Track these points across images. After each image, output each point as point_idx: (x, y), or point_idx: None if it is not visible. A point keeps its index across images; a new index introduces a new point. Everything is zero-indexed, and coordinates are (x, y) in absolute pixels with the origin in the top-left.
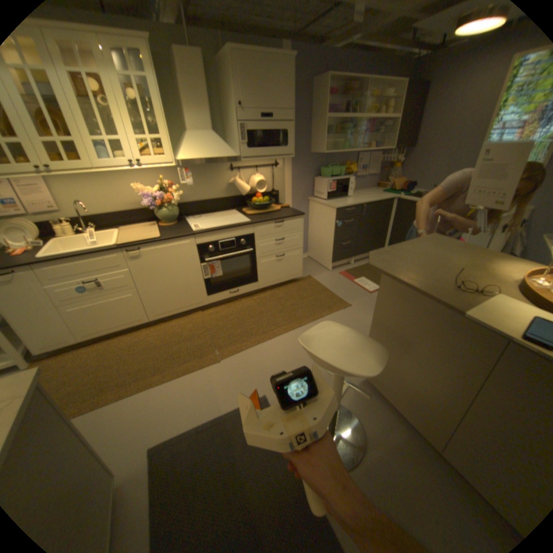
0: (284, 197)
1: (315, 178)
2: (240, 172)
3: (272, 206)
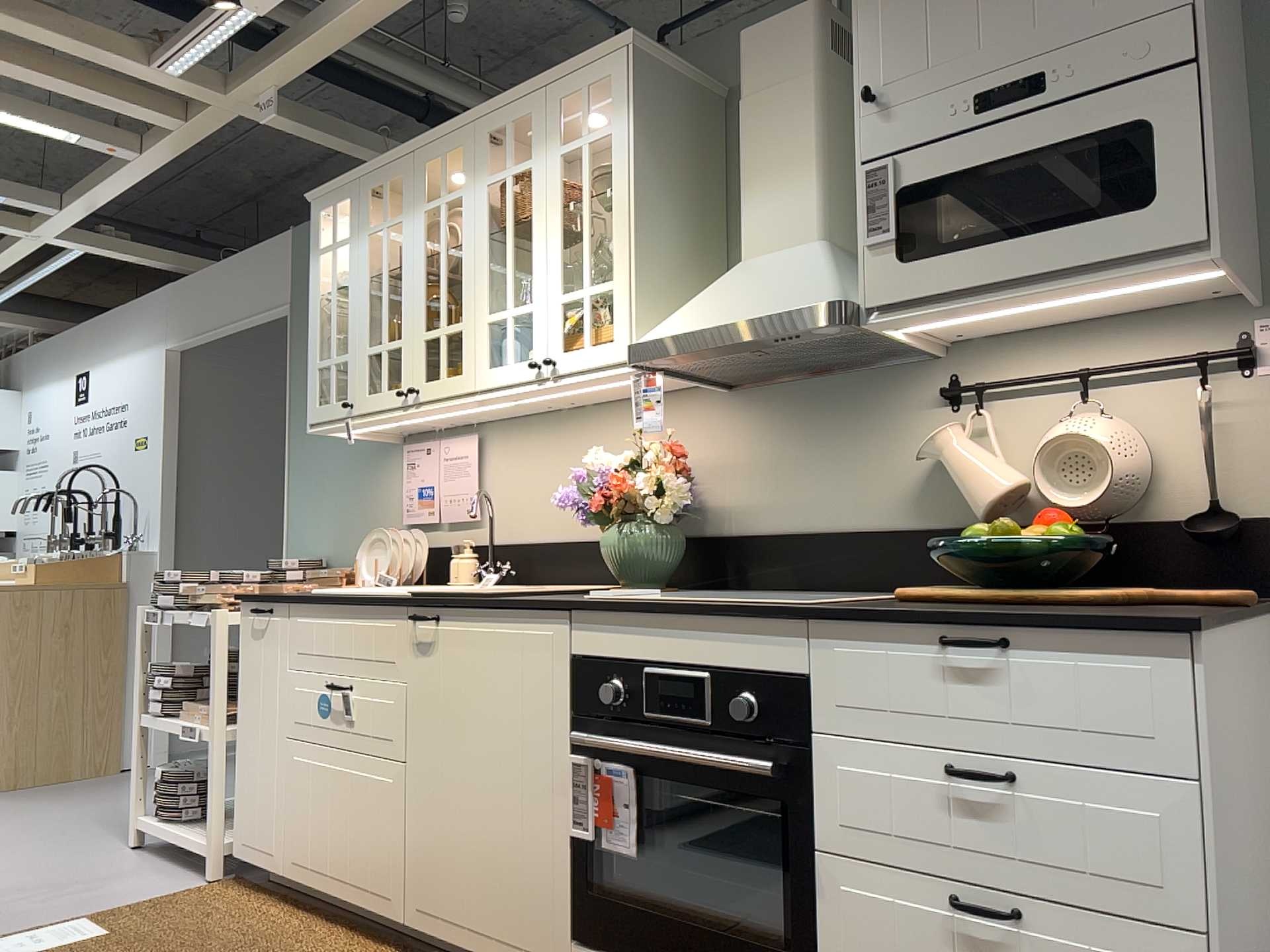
0: None
1: None
2: (987, 409)
3: (1130, 587)
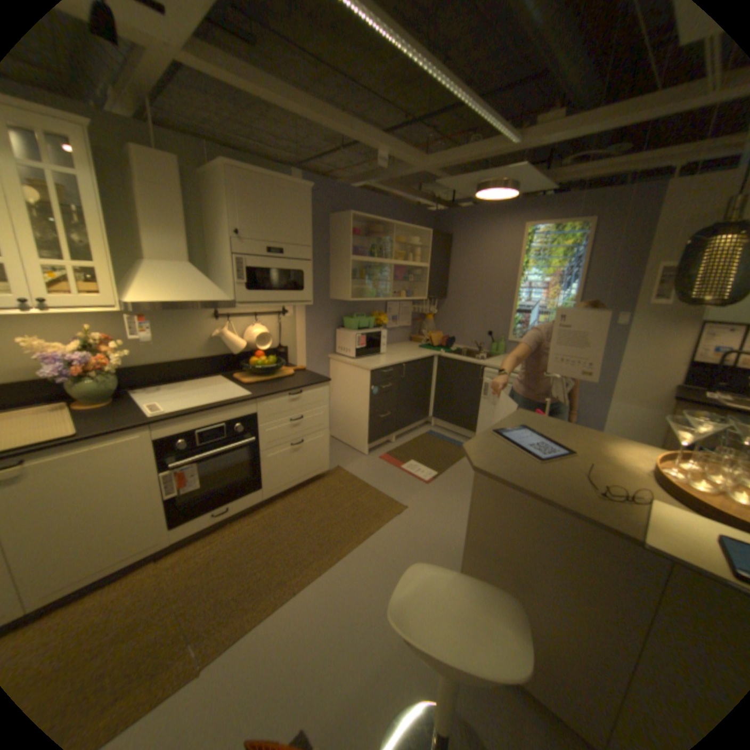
0: (297, 355)
1: (338, 331)
2: (230, 321)
3: (281, 368)
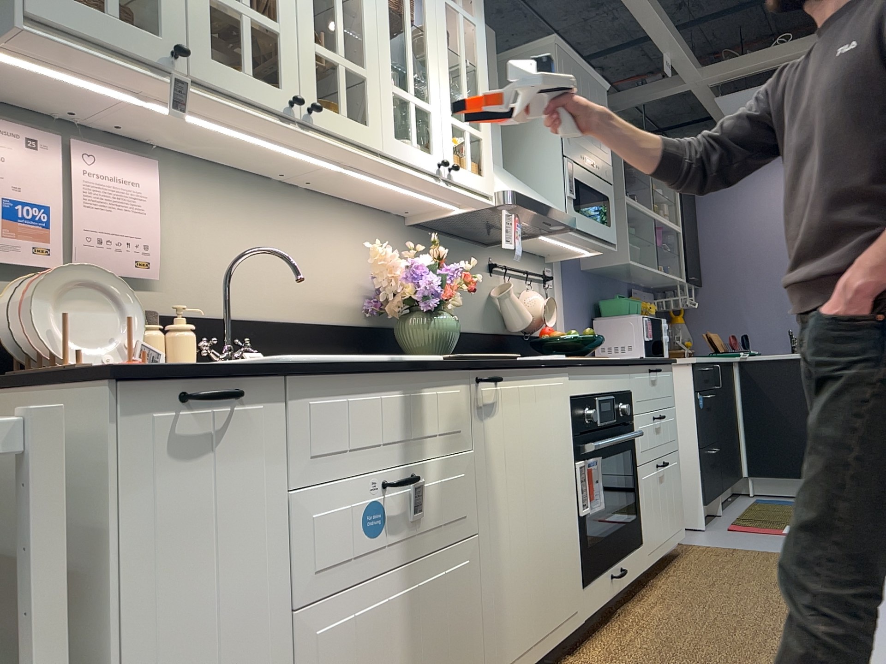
0: None
1: (596, 322)
2: (506, 279)
3: None
